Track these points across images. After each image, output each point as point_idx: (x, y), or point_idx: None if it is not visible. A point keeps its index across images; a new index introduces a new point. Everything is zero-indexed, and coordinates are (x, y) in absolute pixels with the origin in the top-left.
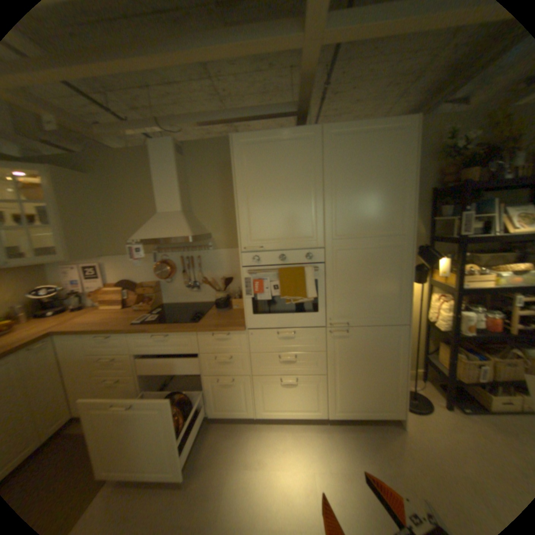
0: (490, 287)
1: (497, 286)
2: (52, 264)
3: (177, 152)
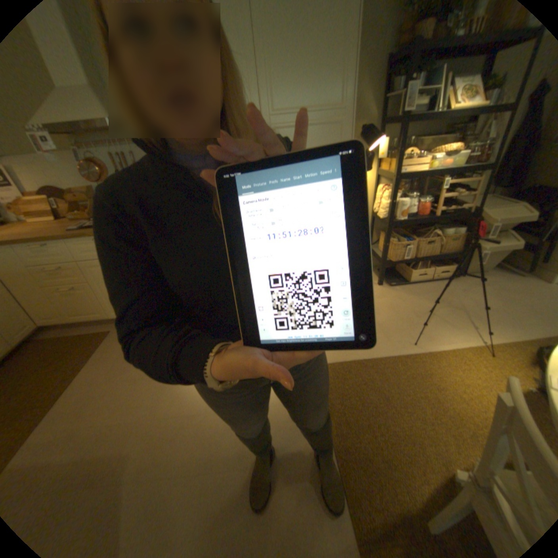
0: (424, 170)
1: (430, 169)
2: None
3: None
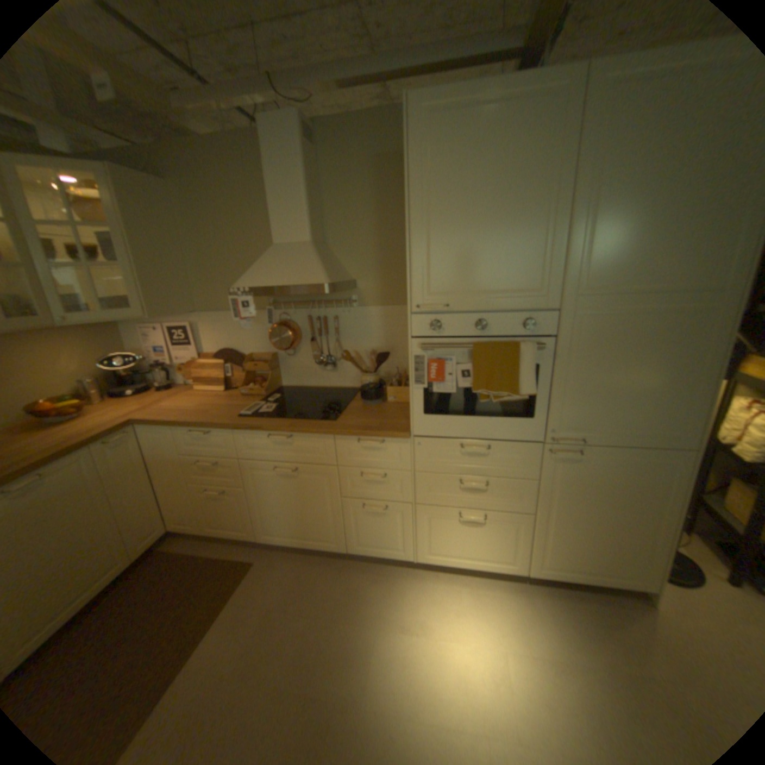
0: None
1: None
2: (133, 321)
3: (308, 138)
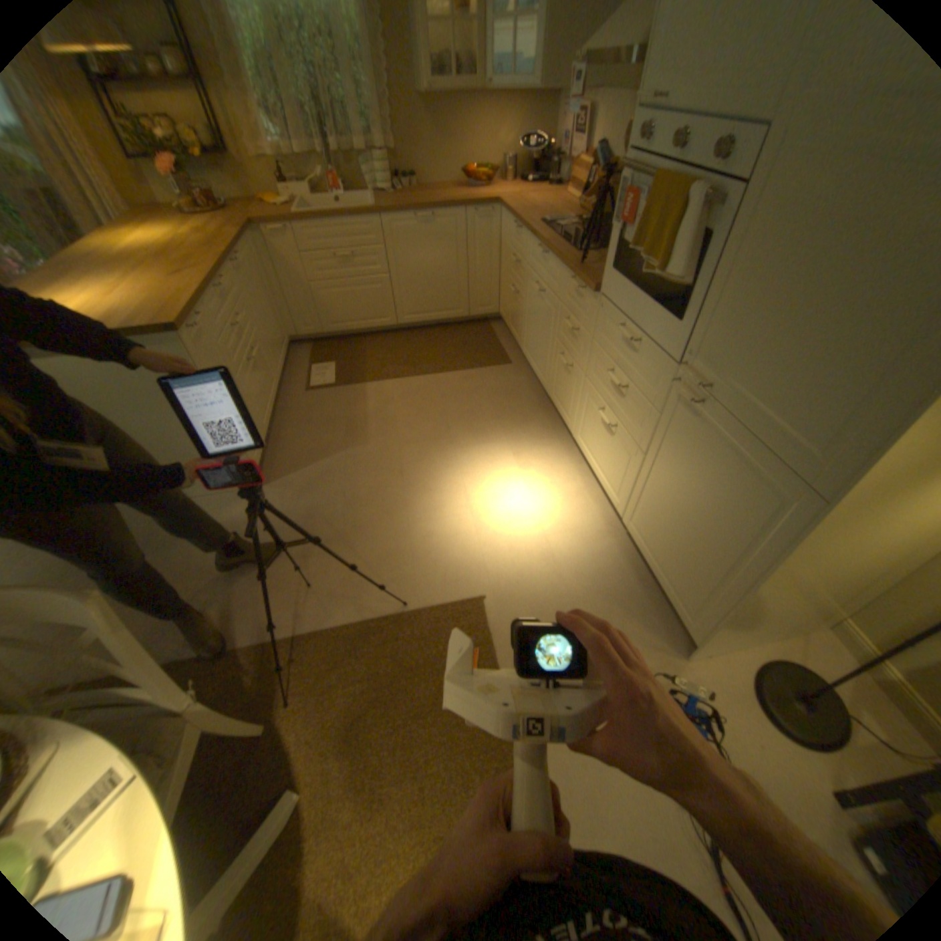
0: None
1: None
2: (566, 96)
3: None
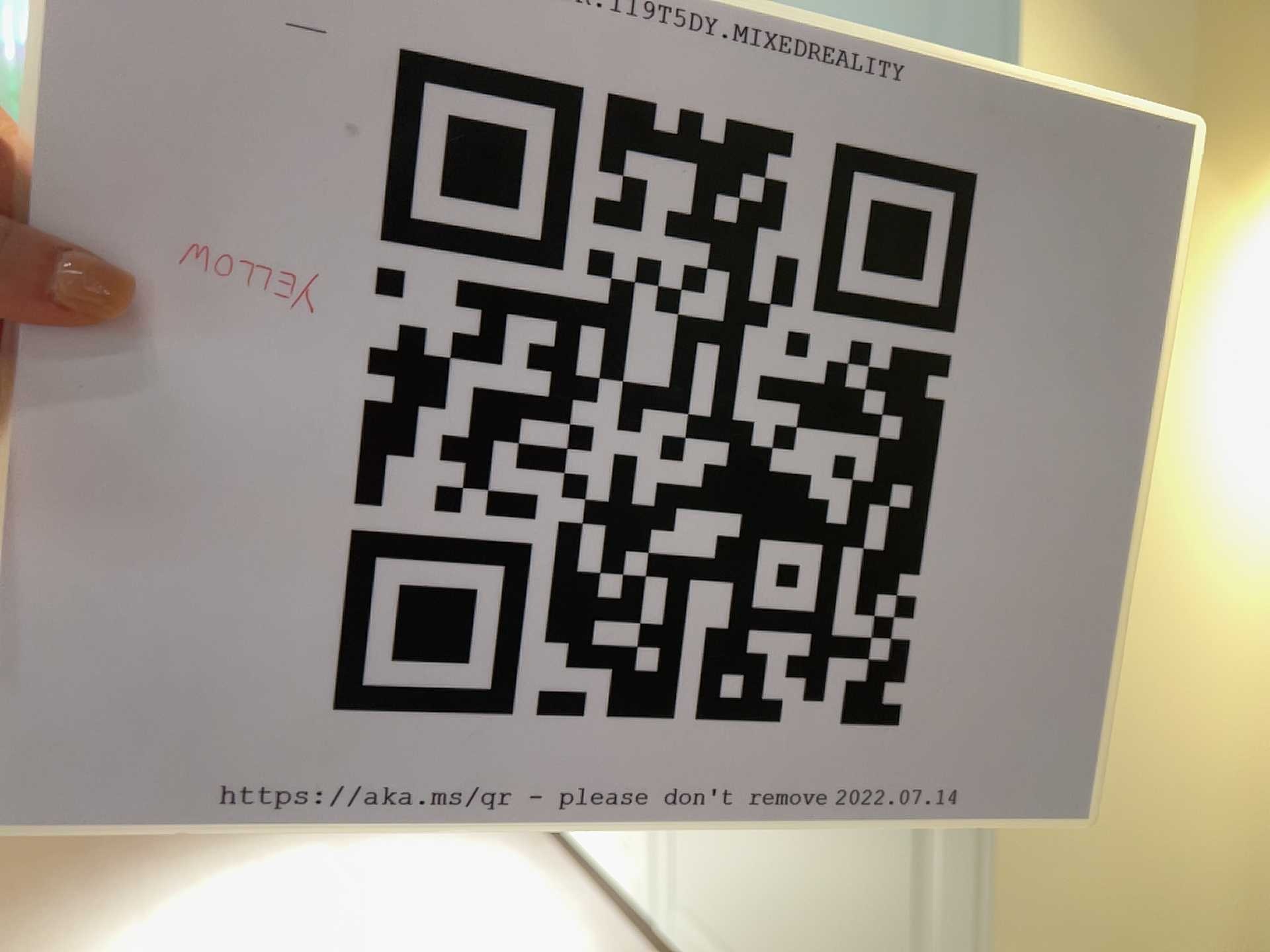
0: None
1: None
2: None
3: None
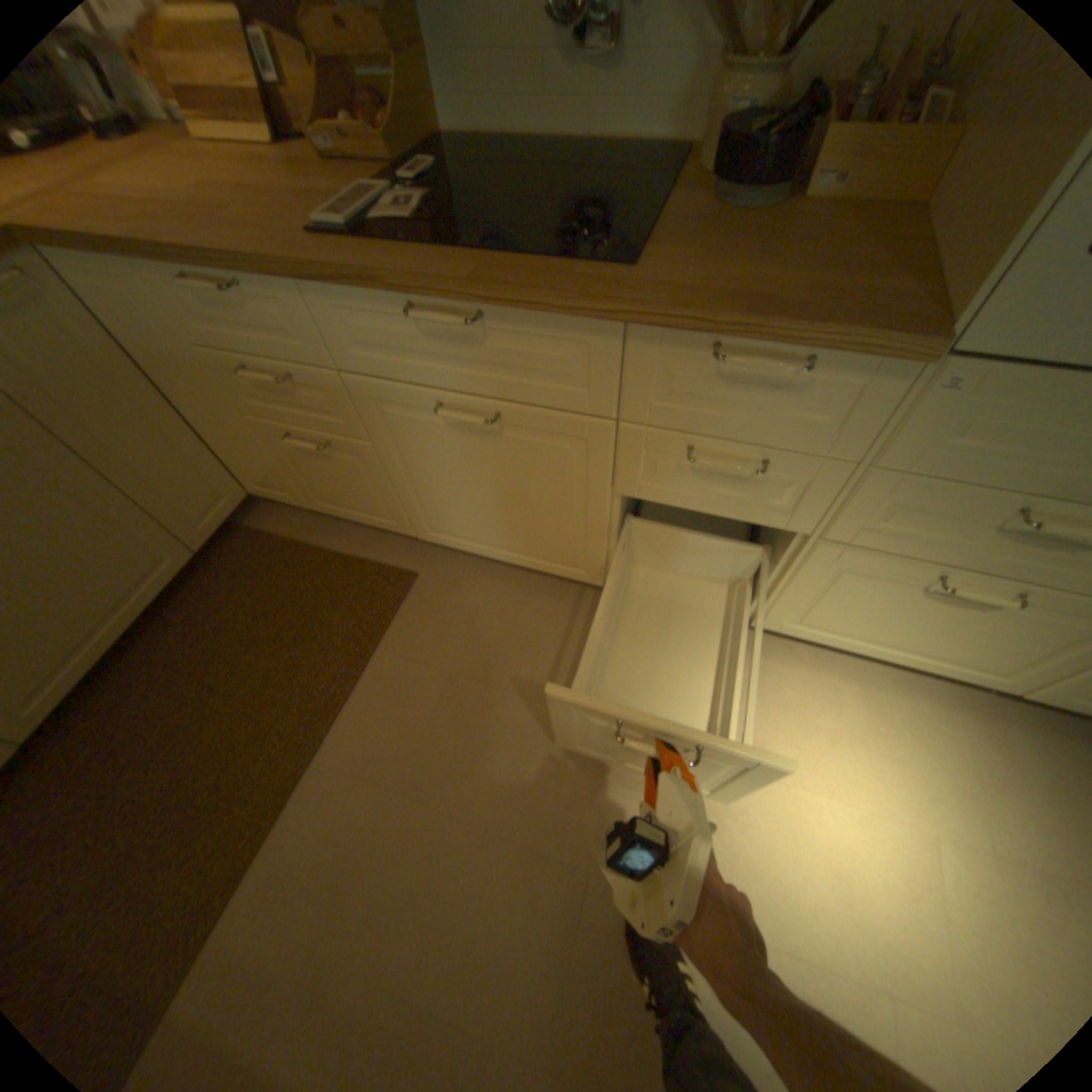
0: None
1: None
2: None
3: None
